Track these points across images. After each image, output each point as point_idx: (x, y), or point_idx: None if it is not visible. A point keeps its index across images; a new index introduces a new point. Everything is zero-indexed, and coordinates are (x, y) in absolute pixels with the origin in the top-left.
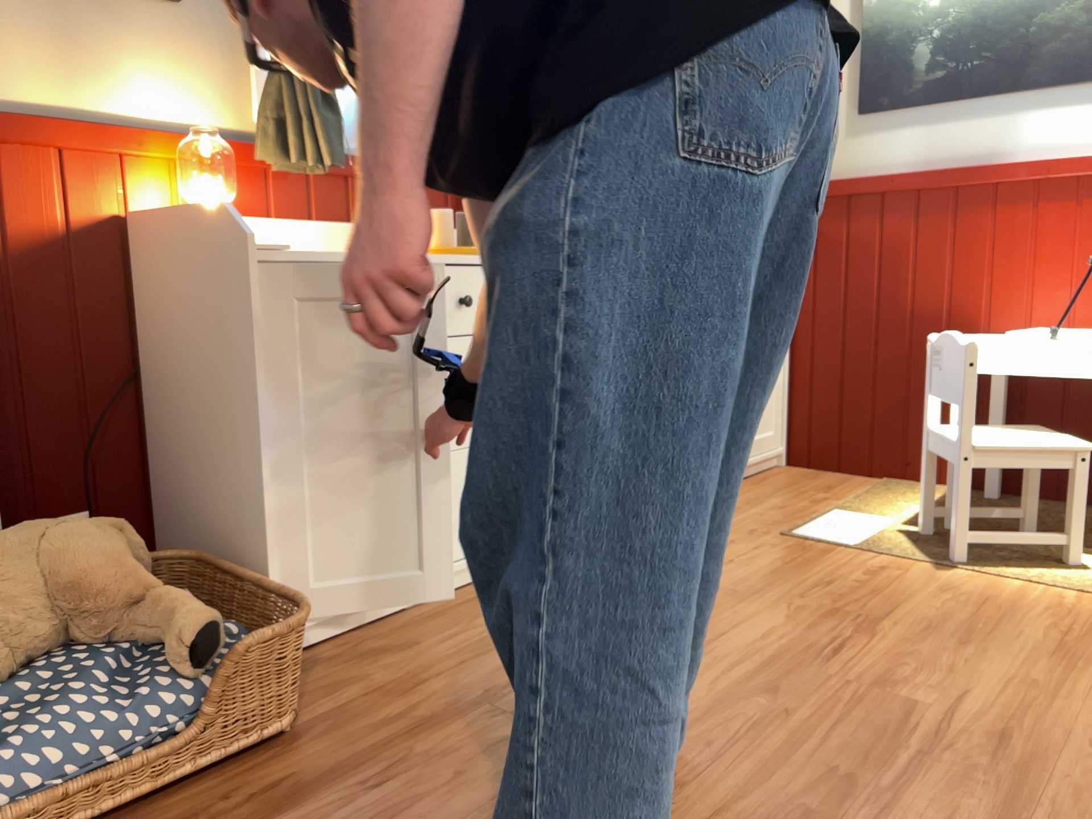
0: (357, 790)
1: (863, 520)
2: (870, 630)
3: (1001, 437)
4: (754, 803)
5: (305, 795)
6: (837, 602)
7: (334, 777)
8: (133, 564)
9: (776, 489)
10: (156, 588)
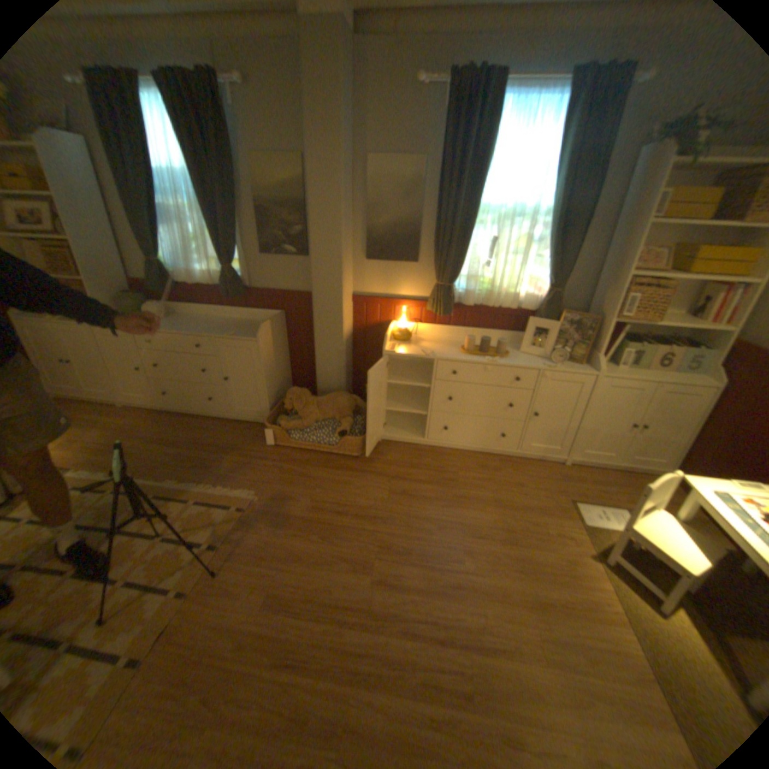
0: (350, 475)
1: (626, 523)
2: (507, 544)
3: (667, 537)
4: (387, 538)
5: (344, 470)
6: (521, 531)
7: (351, 470)
8: (351, 409)
9: (629, 485)
10: (351, 416)
